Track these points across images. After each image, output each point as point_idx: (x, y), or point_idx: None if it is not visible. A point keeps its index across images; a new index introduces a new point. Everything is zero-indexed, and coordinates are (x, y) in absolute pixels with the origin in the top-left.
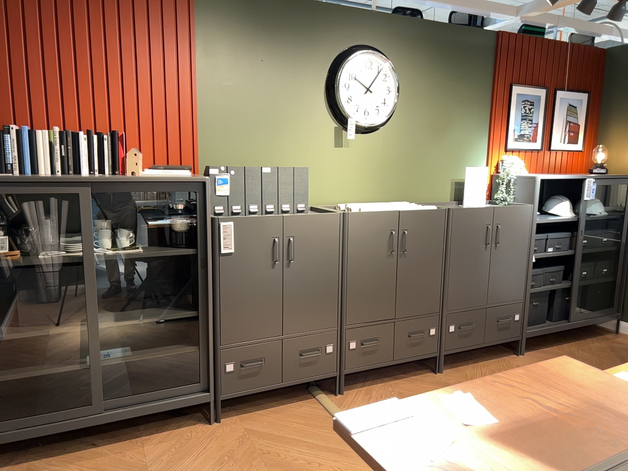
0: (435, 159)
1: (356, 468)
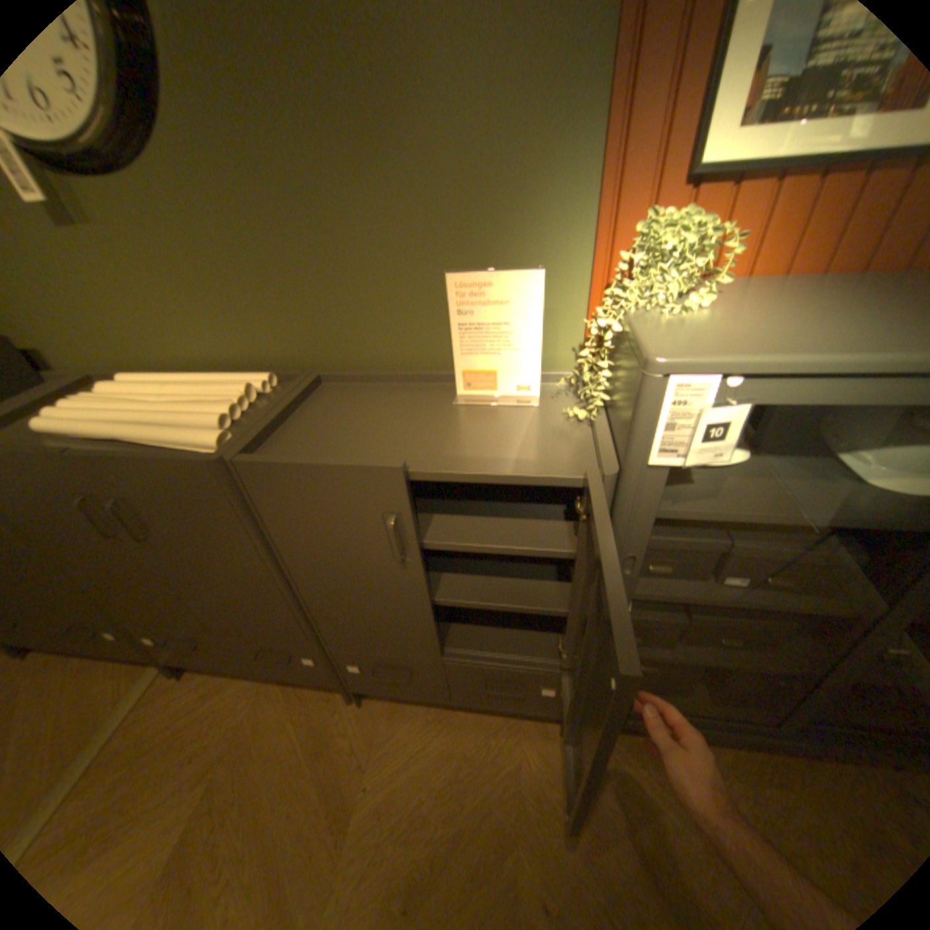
0: (368, 237)
1: None
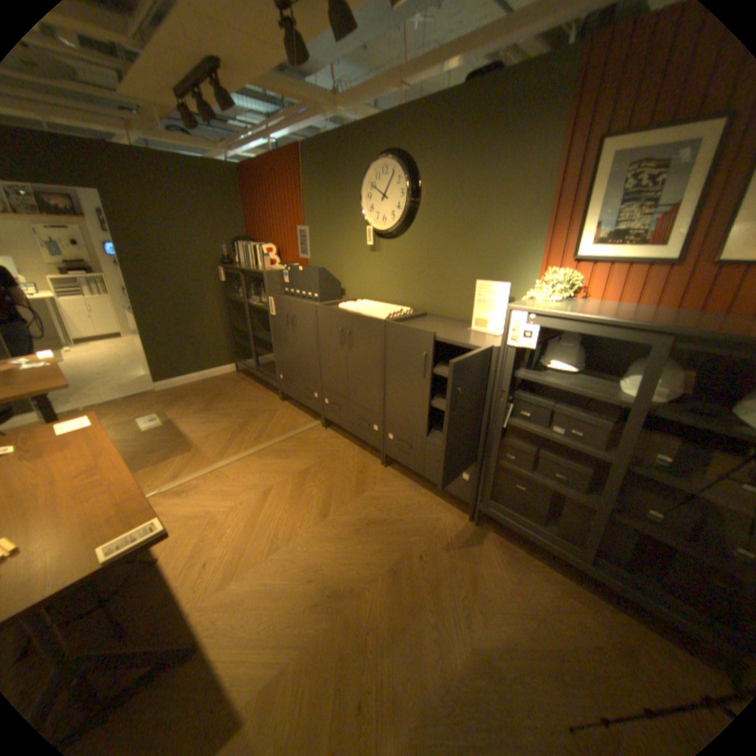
0: (460, 266)
1: (245, 445)
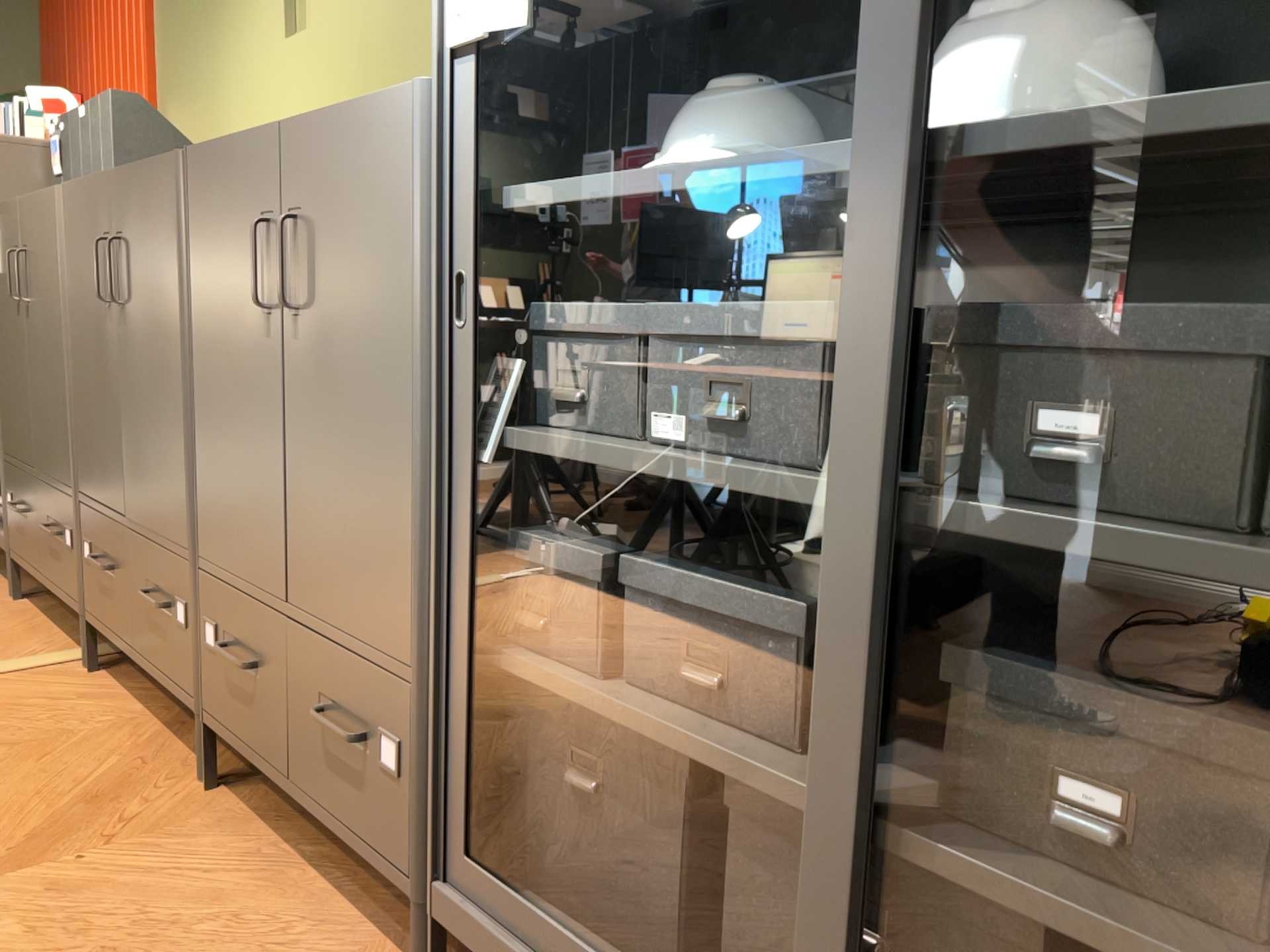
0: None
1: None
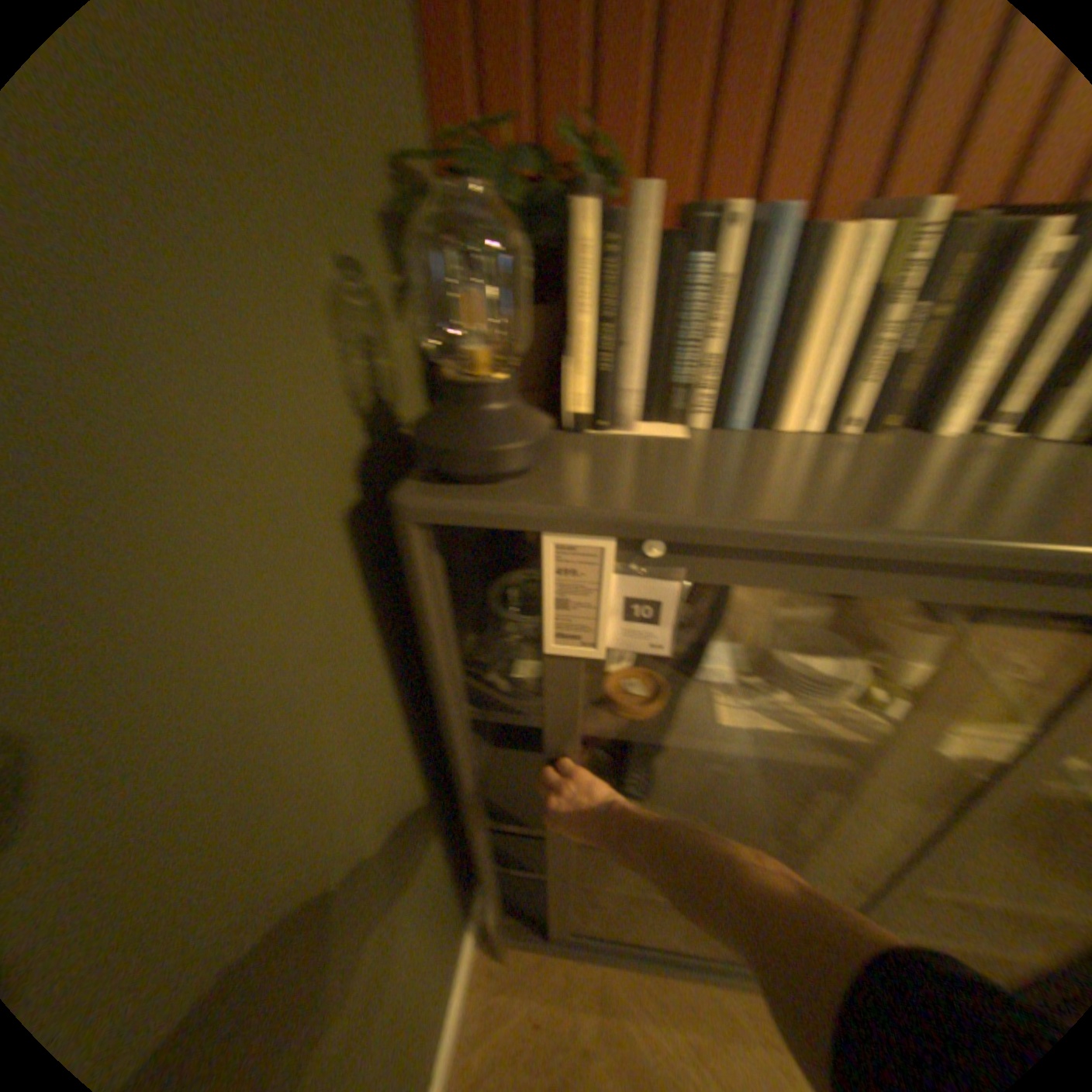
0: None
1: None
